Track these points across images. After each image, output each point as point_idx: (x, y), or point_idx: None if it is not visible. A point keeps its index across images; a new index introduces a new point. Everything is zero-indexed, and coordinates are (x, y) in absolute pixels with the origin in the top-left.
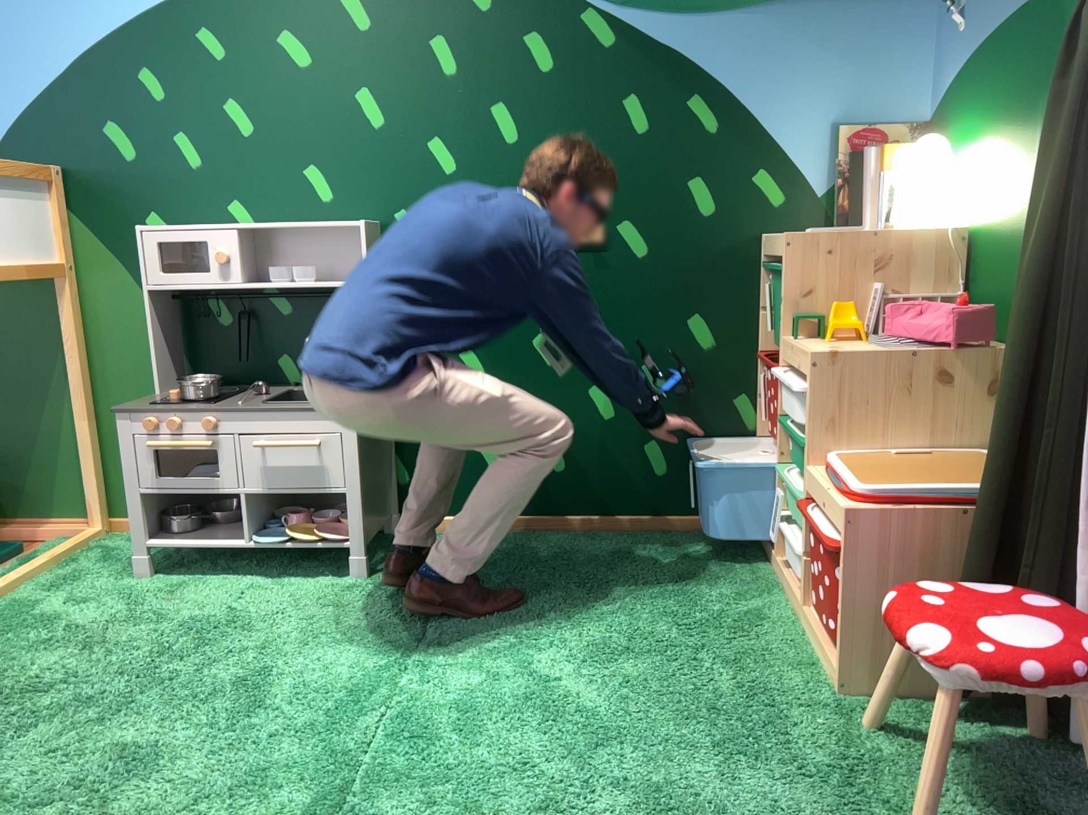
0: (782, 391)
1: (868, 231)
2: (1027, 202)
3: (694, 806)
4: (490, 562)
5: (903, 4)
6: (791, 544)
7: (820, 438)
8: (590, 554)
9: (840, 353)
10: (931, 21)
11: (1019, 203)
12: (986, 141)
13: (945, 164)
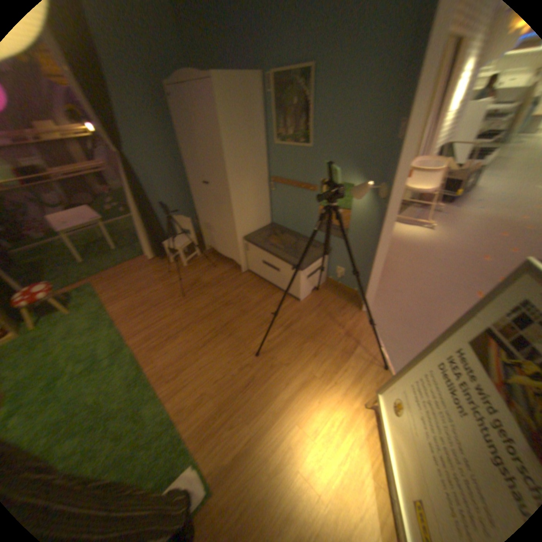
0: None
1: None
2: None
3: (66, 335)
4: None
5: None
6: None
7: None
8: None
9: None
10: None
11: None
12: None
13: None
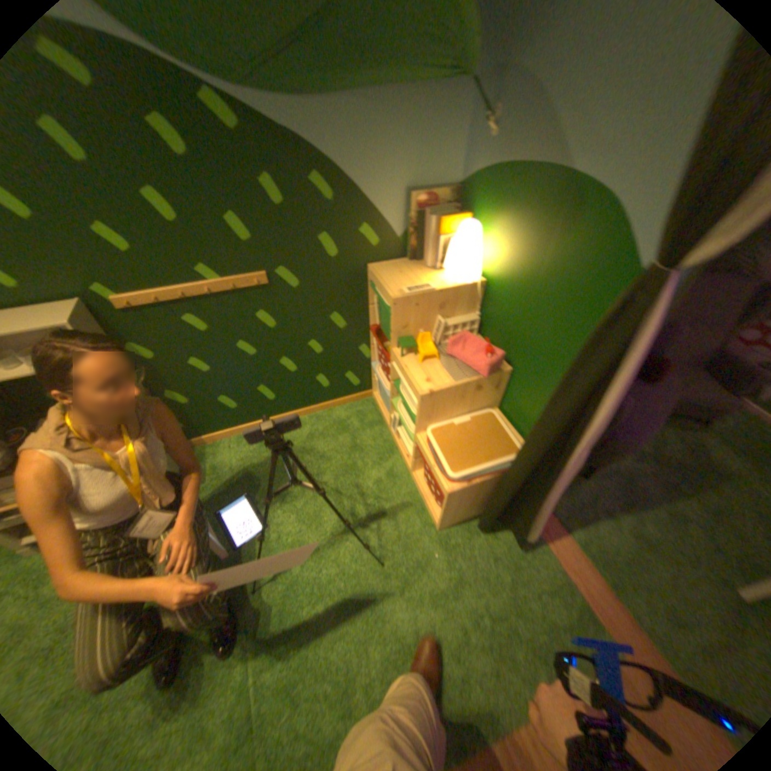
0: (392, 372)
1: (436, 286)
2: (528, 299)
3: (401, 642)
4: (252, 465)
5: (456, 92)
6: (398, 430)
7: (422, 425)
8: (302, 441)
9: (433, 392)
10: (472, 109)
11: (523, 295)
12: (505, 237)
13: (479, 244)
